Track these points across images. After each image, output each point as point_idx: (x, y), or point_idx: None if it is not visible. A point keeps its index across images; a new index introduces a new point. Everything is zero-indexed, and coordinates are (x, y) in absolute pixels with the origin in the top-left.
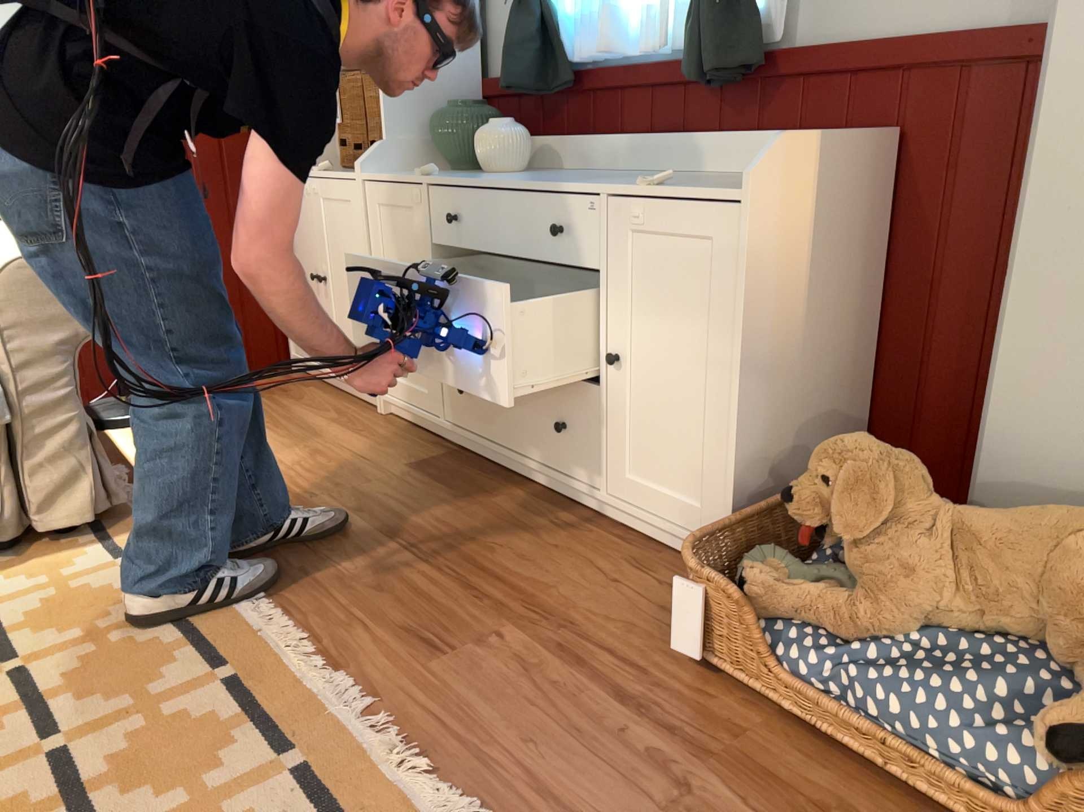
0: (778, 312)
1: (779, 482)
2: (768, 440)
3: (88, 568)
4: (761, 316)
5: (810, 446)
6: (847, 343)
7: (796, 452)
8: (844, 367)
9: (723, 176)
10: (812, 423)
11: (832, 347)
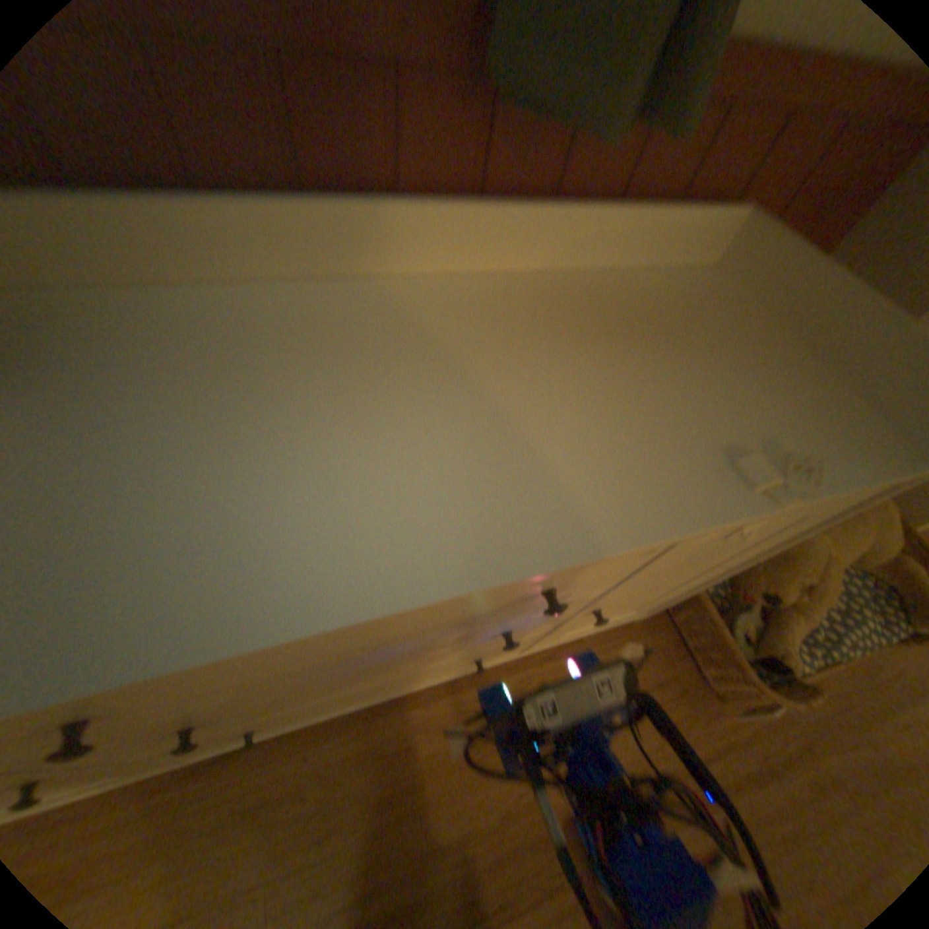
0: None
1: None
2: None
3: None
4: None
5: None
6: None
7: None
8: None
9: (545, 286)
10: None
11: None
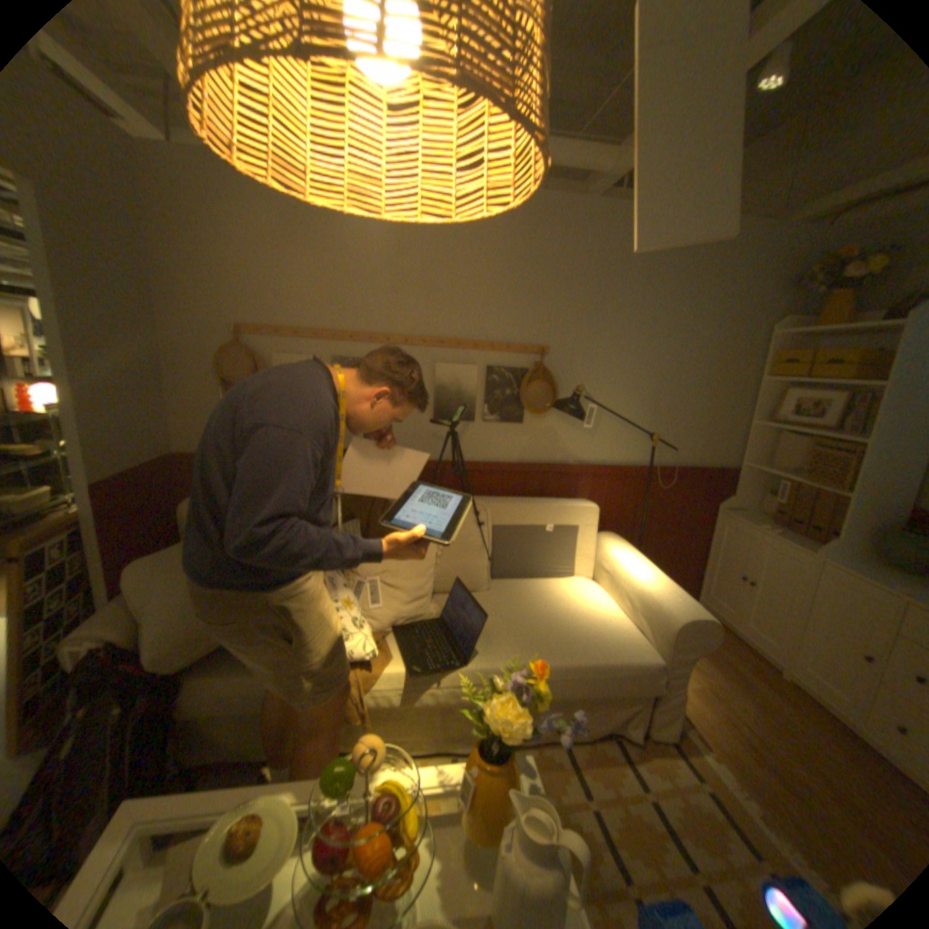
0: None
1: None
2: None
3: (690, 787)
4: None
5: None
6: None
7: None
8: None
9: None
10: None
11: None
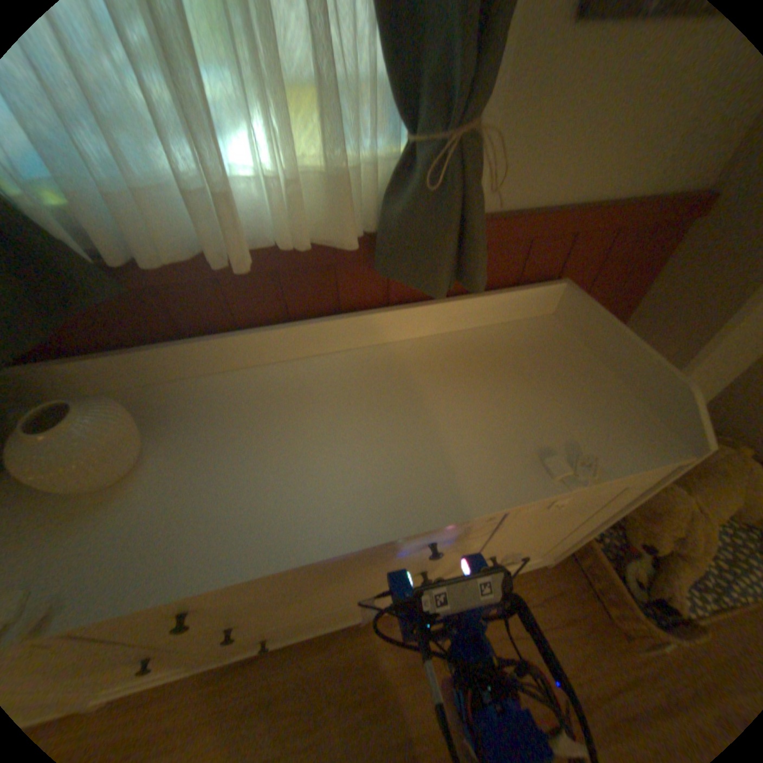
0: None
1: None
2: None
3: None
4: None
5: None
6: None
7: None
8: None
9: (432, 348)
10: None
11: None
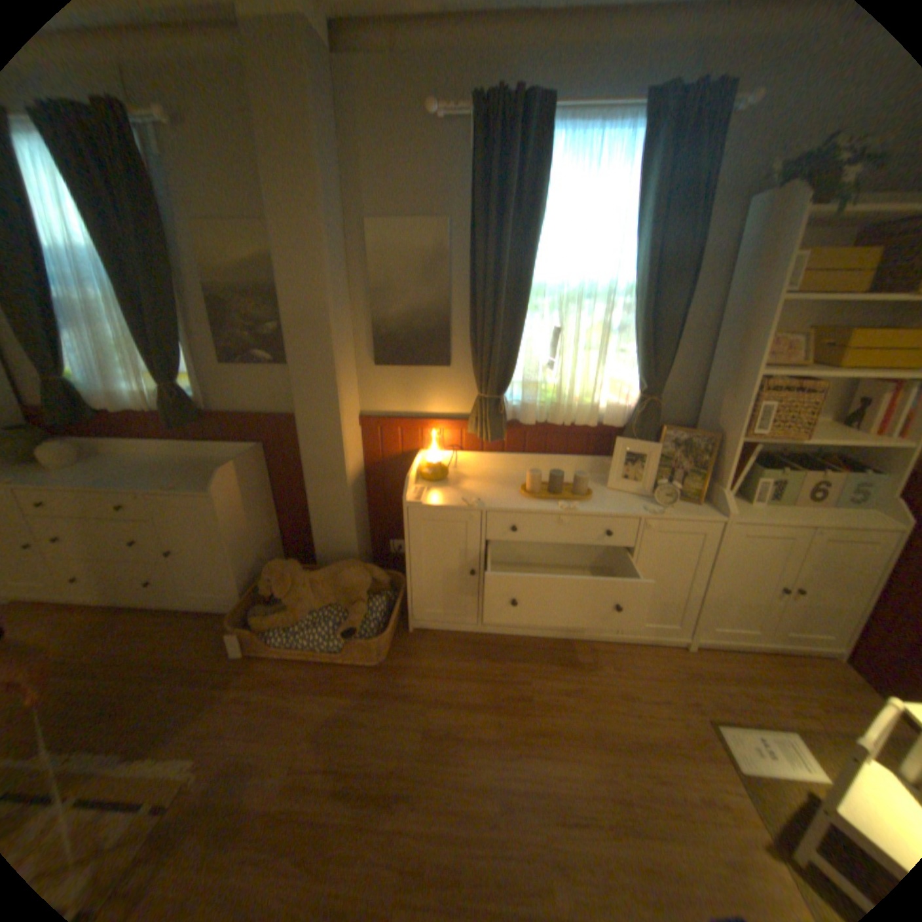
0: (235, 525)
1: (254, 576)
2: (245, 566)
3: None
4: (229, 530)
5: (262, 557)
6: (265, 518)
7: (257, 563)
8: (266, 525)
9: (195, 462)
10: (260, 550)
11: (260, 522)
